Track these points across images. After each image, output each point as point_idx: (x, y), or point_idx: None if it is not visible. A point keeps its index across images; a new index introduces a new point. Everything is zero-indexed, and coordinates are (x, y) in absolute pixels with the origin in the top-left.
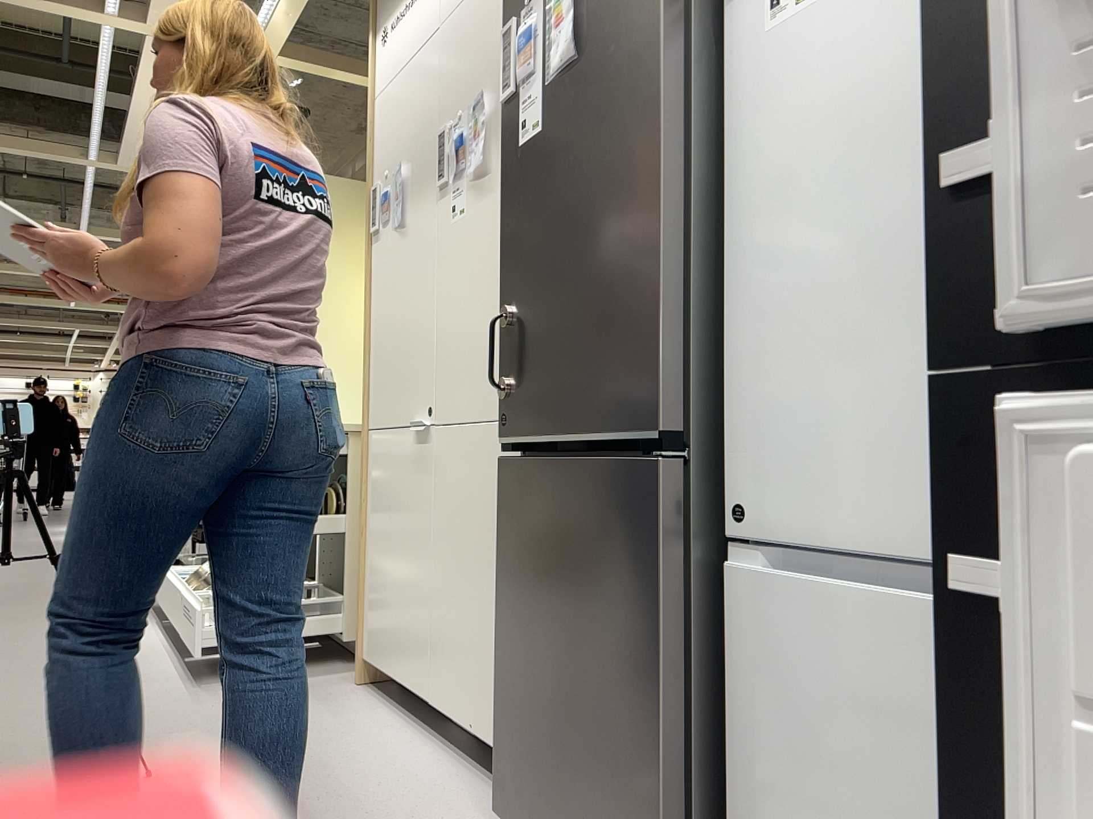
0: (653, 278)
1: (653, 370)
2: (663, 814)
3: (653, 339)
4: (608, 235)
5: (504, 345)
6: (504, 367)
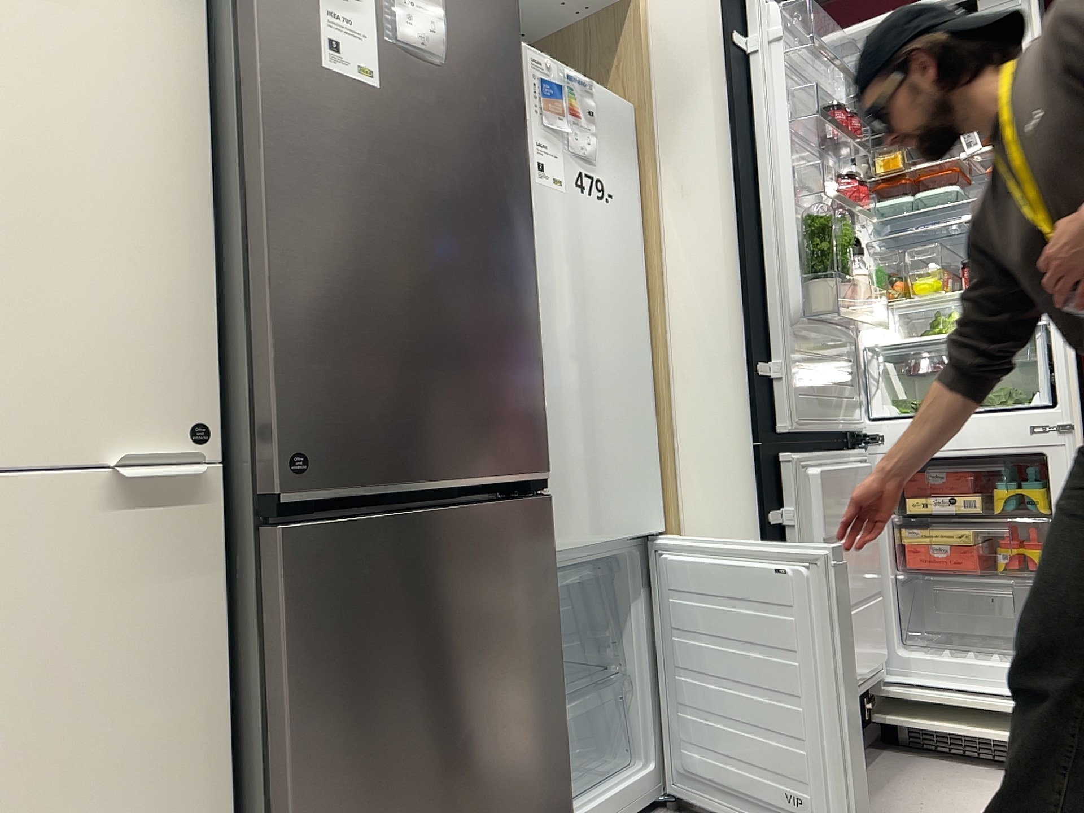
0: (533, 338)
1: (537, 417)
2: (557, 800)
3: (536, 391)
4: (488, 277)
5: (287, 344)
6: (289, 380)
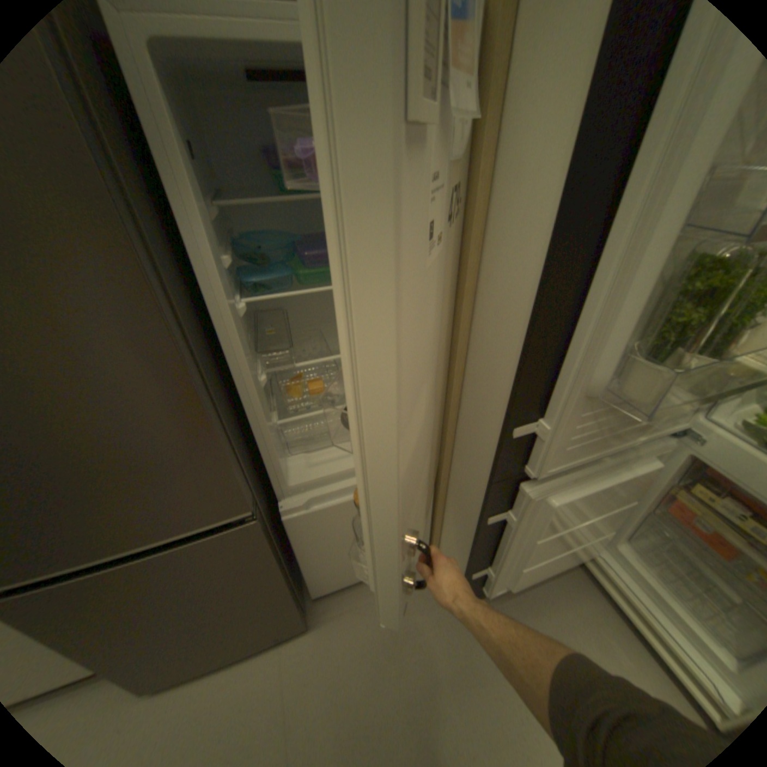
0: (204, 442)
1: (225, 488)
2: (287, 607)
3: (219, 474)
4: (110, 421)
5: None
6: None
